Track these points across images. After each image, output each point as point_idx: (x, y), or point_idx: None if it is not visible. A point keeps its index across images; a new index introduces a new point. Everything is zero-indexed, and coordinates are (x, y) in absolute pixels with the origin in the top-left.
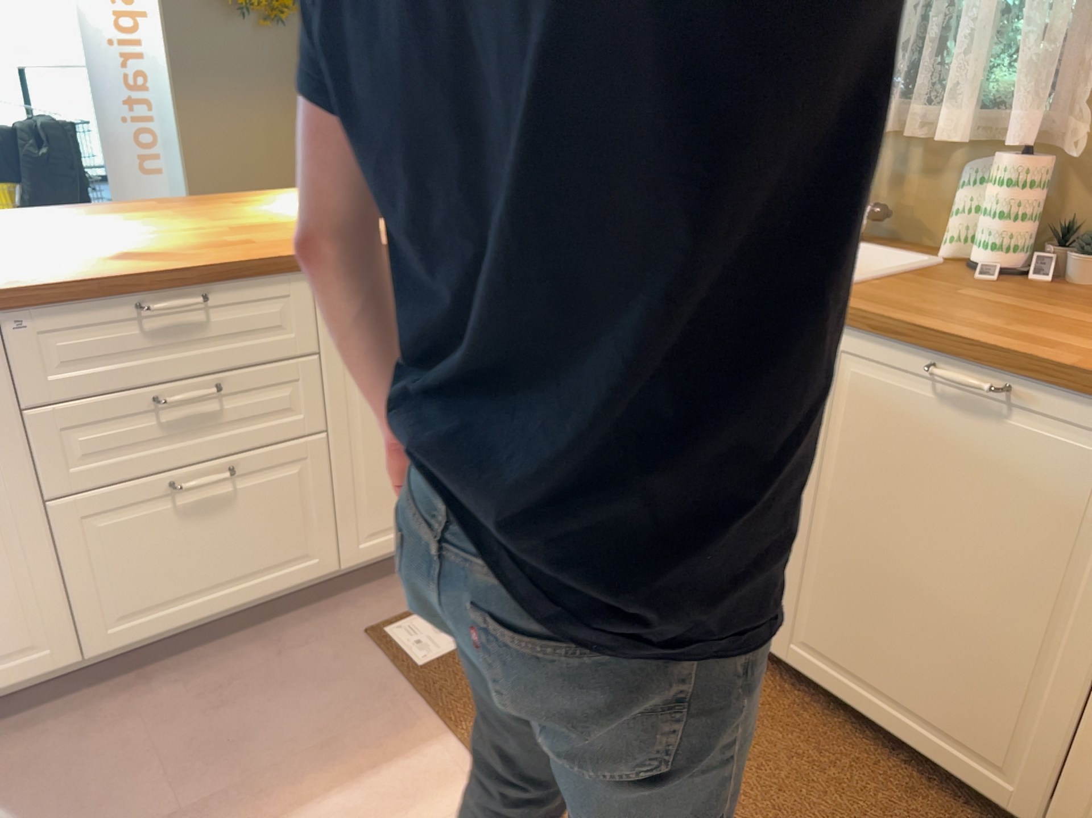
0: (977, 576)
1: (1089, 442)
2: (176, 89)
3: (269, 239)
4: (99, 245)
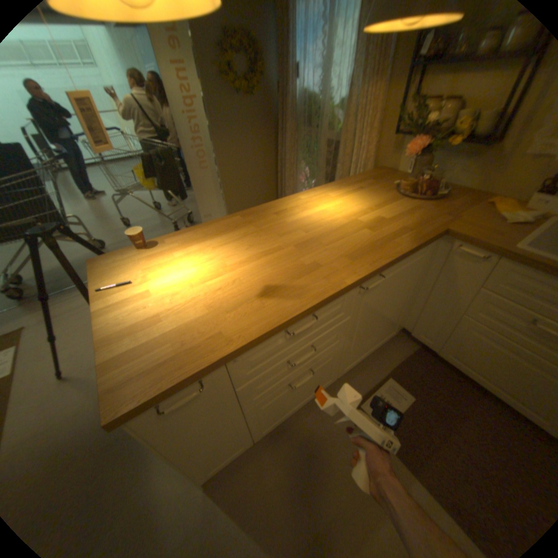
0: None
1: None
2: (211, 131)
3: (323, 258)
4: (242, 274)
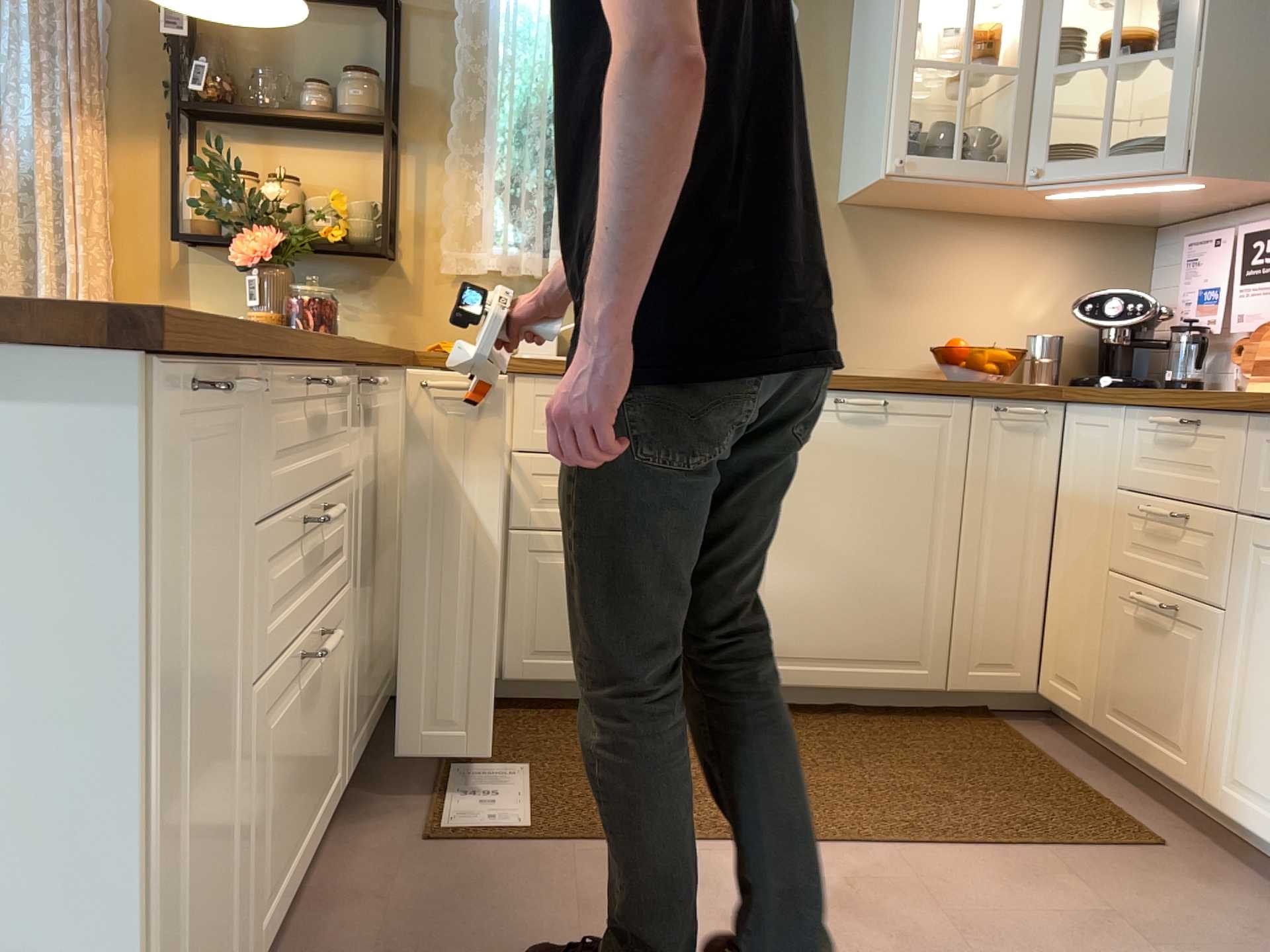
0: (885, 533)
1: (932, 421)
2: None
3: None
4: None
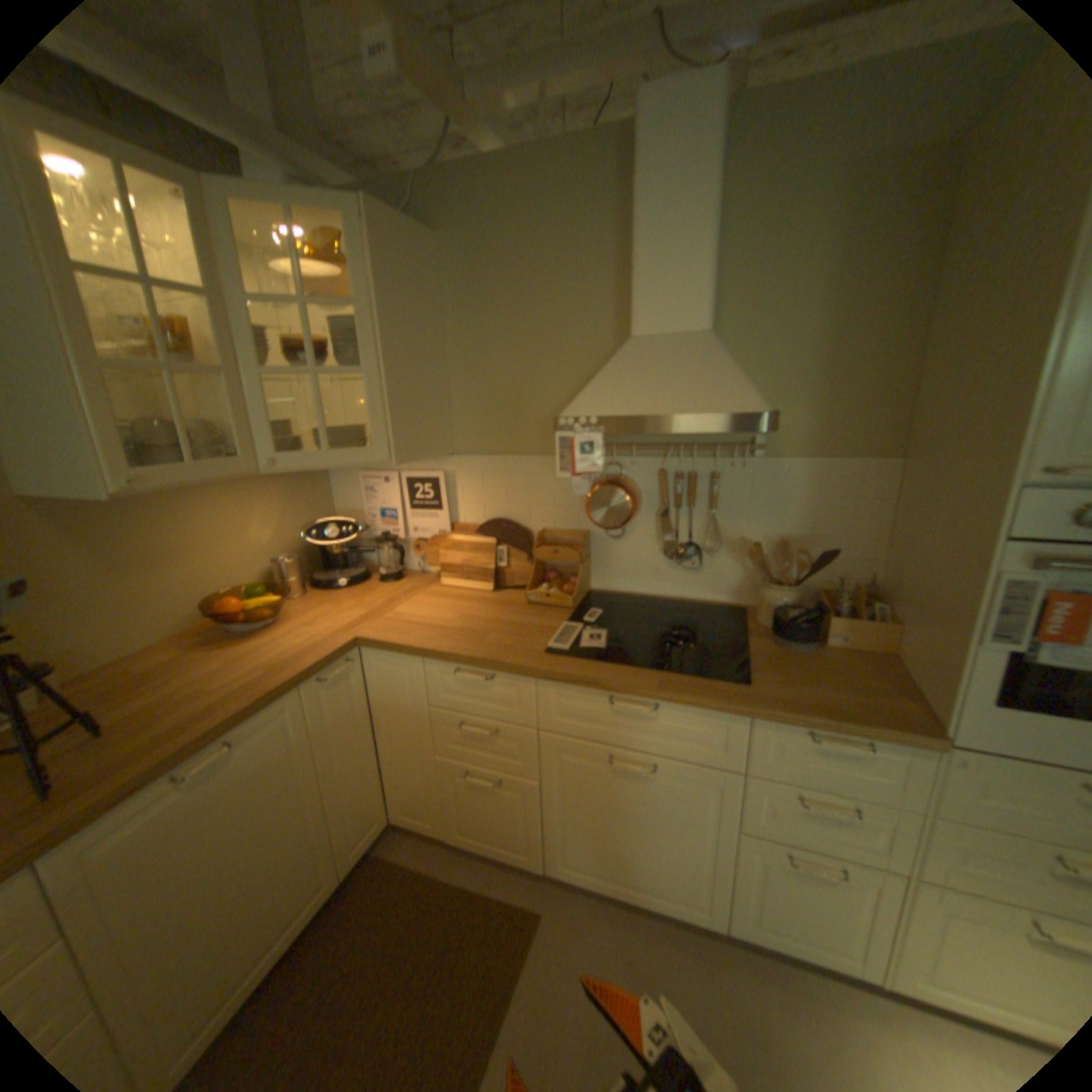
0: (262, 839)
1: (272, 726)
2: None
3: None
4: None
